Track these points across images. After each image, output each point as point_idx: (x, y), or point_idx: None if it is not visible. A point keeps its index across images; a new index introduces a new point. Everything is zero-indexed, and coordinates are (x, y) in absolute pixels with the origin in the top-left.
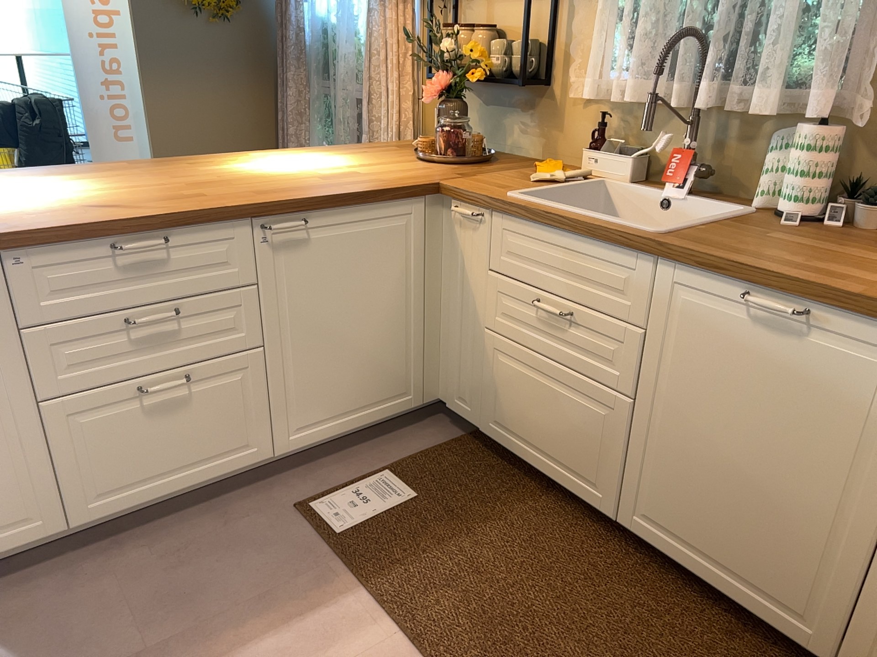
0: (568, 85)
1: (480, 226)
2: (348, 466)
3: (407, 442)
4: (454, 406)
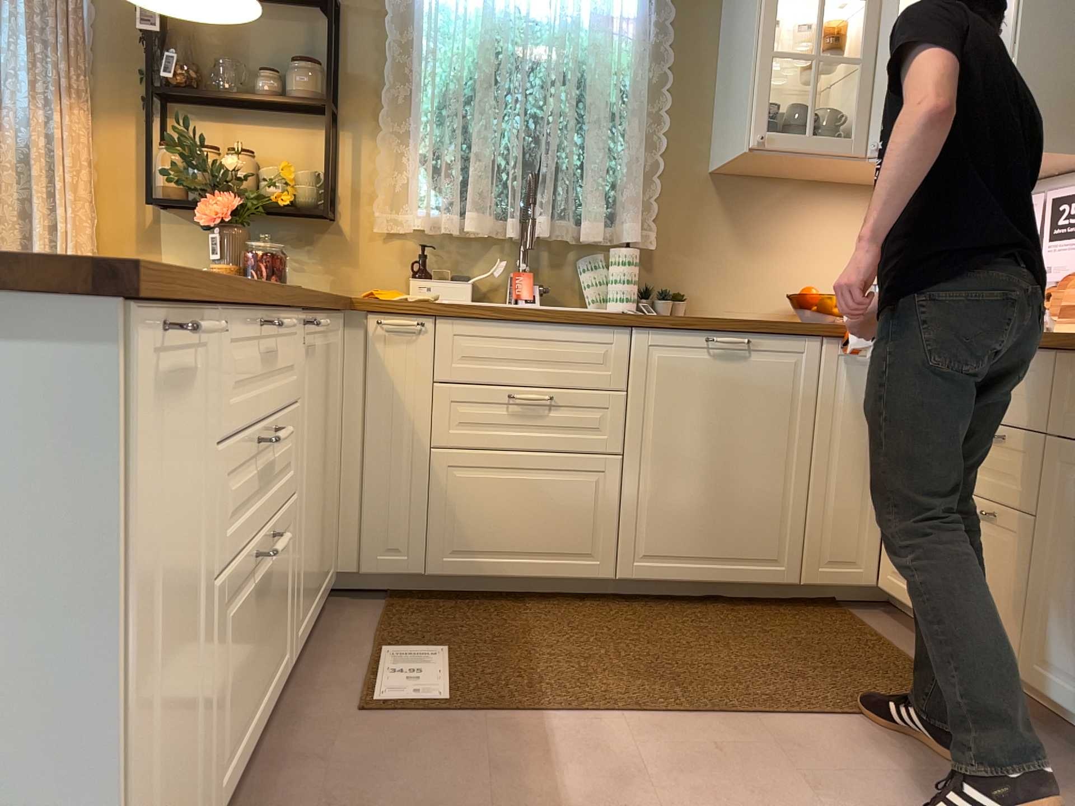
0: (364, 219)
1: (415, 337)
2: (335, 665)
3: (346, 626)
4: (377, 565)
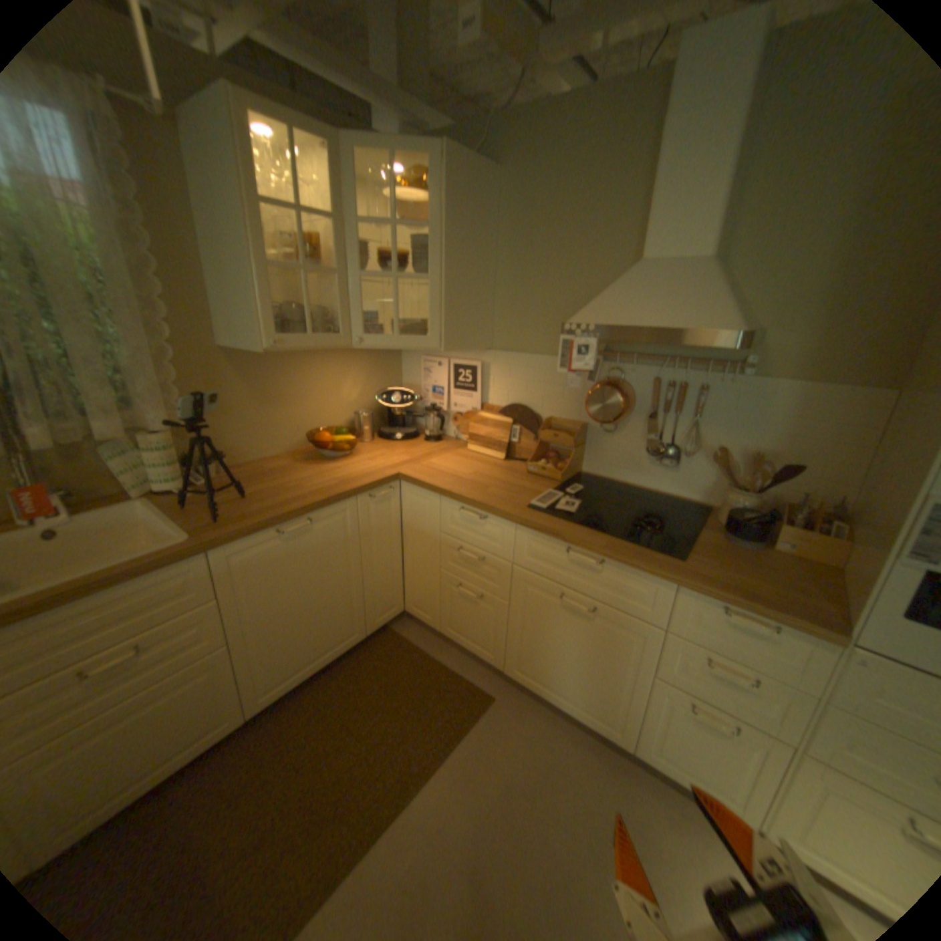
0: None
1: None
2: None
3: None
4: None
